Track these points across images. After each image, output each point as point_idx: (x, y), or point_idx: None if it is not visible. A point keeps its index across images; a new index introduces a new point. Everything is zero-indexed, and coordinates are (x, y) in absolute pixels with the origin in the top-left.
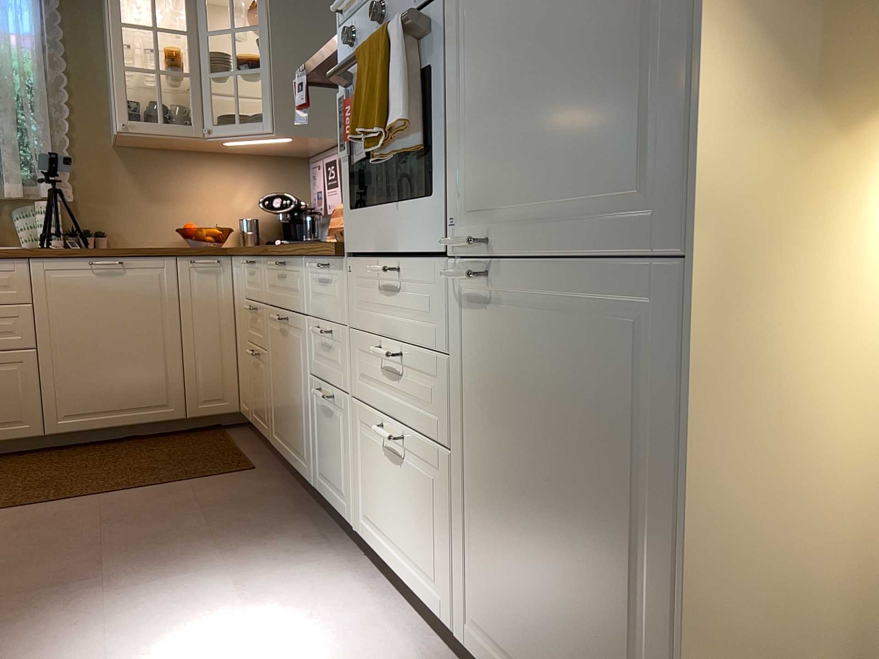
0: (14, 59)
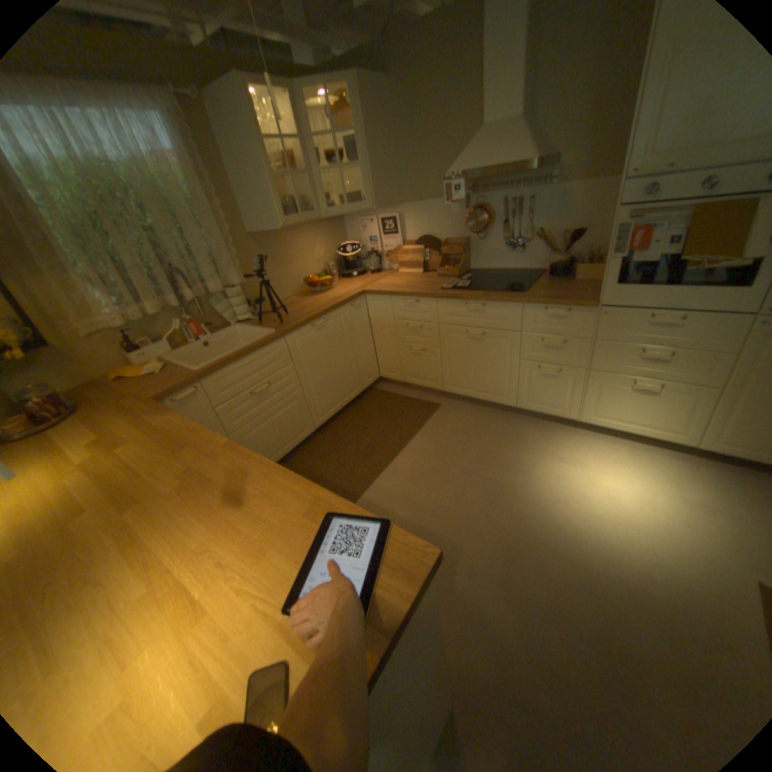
0: (169, 177)
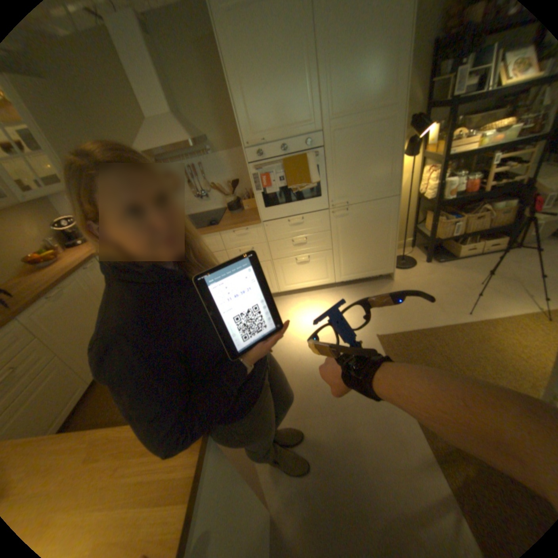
0: None
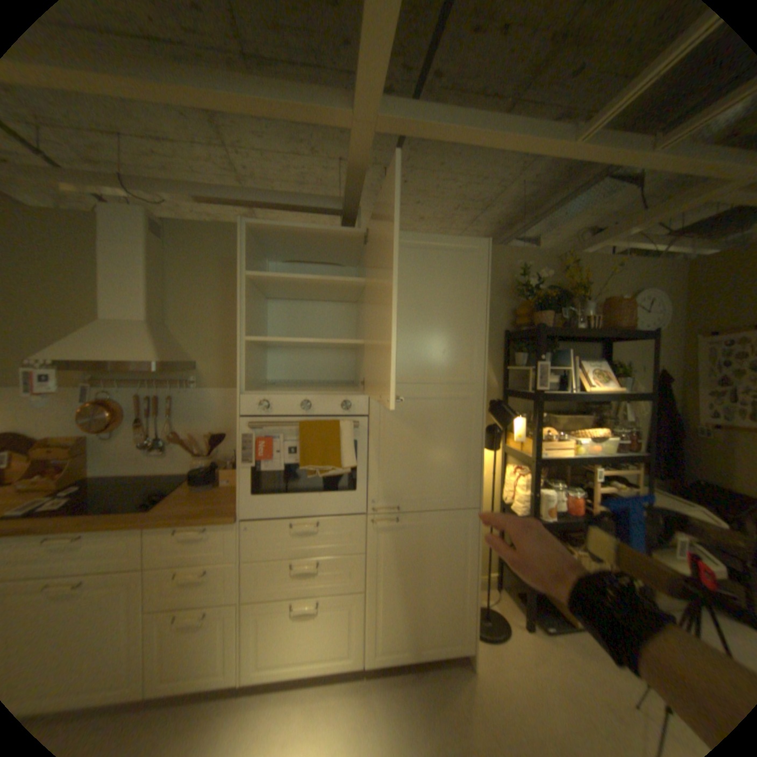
0: None
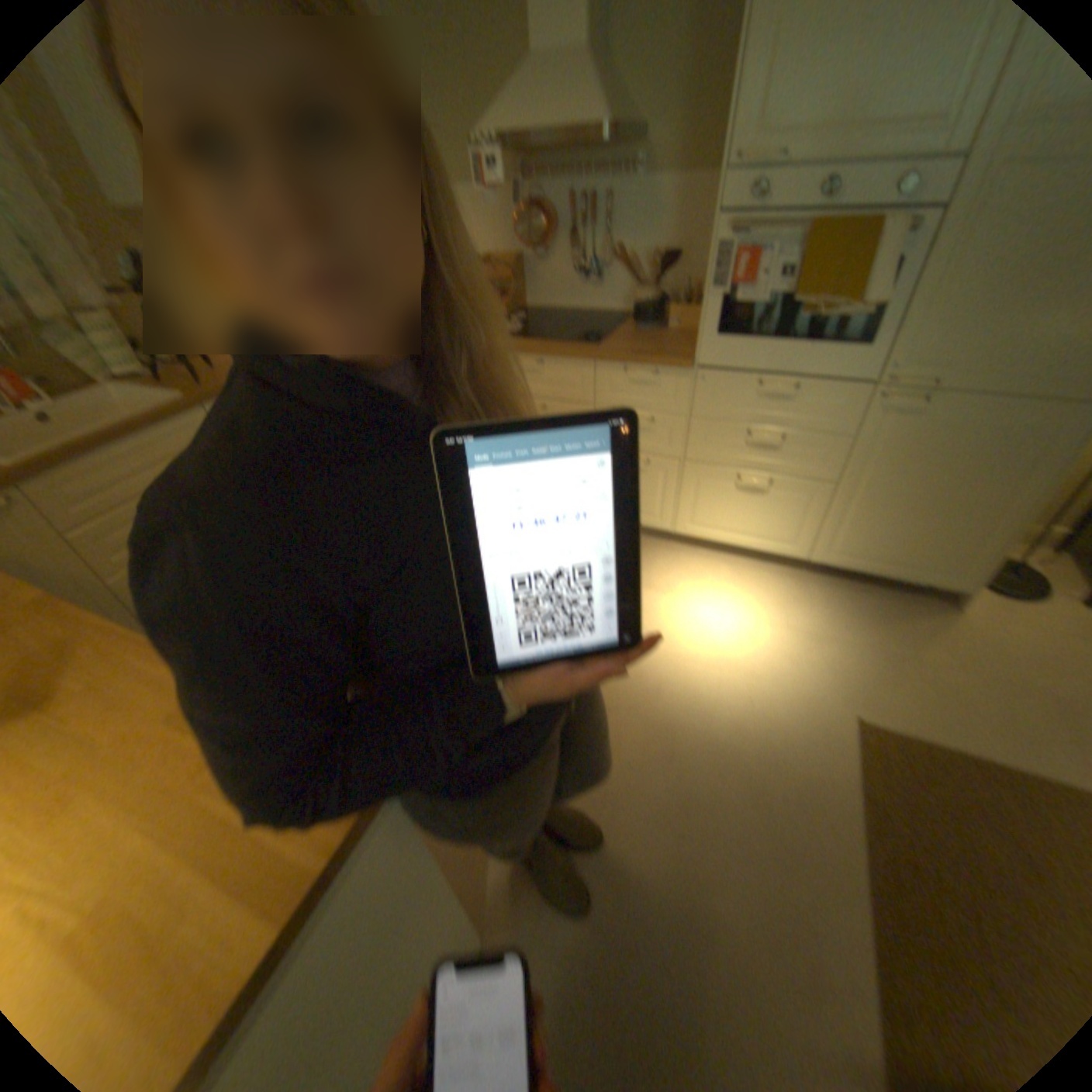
0: None
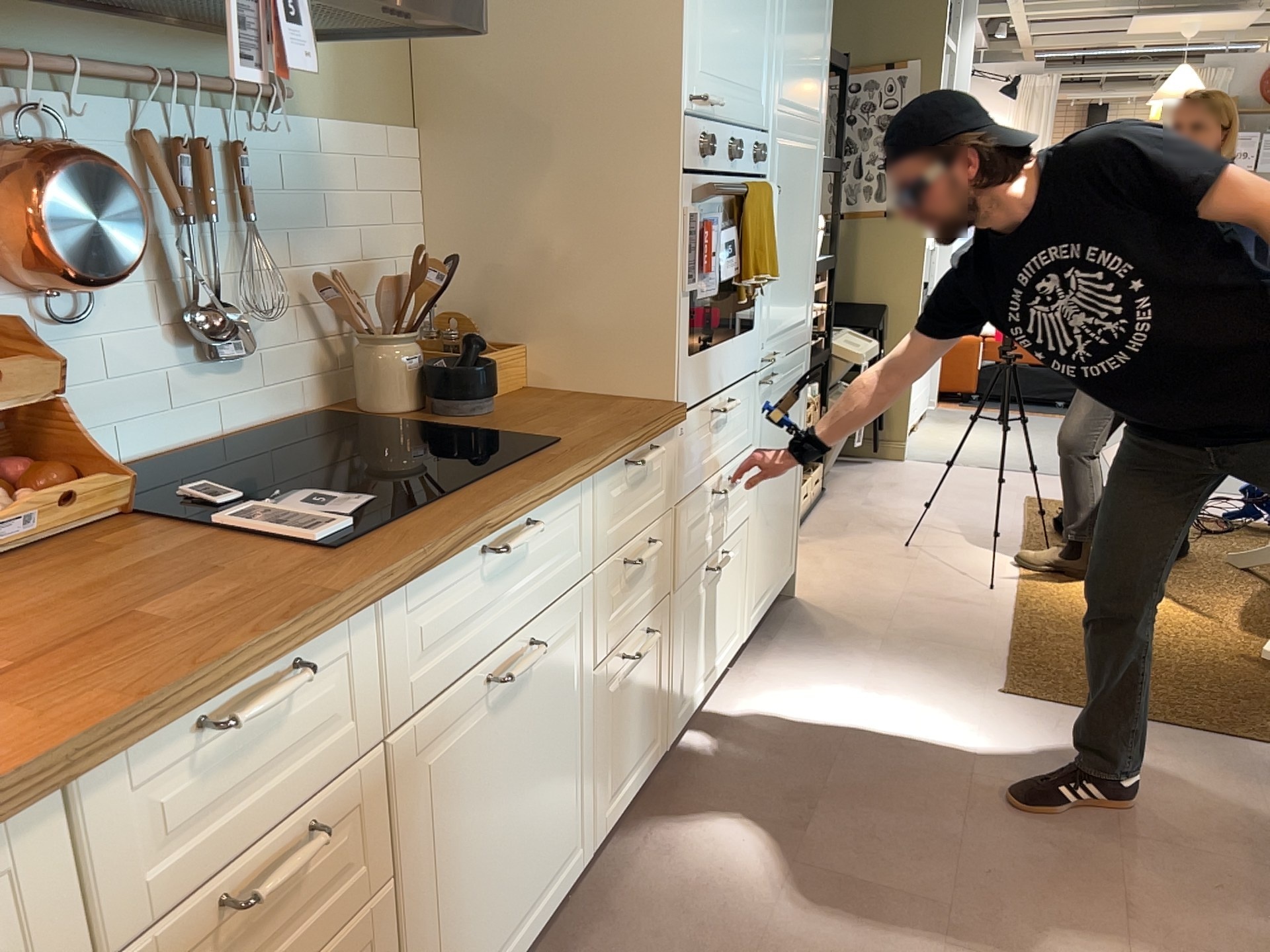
0: None
